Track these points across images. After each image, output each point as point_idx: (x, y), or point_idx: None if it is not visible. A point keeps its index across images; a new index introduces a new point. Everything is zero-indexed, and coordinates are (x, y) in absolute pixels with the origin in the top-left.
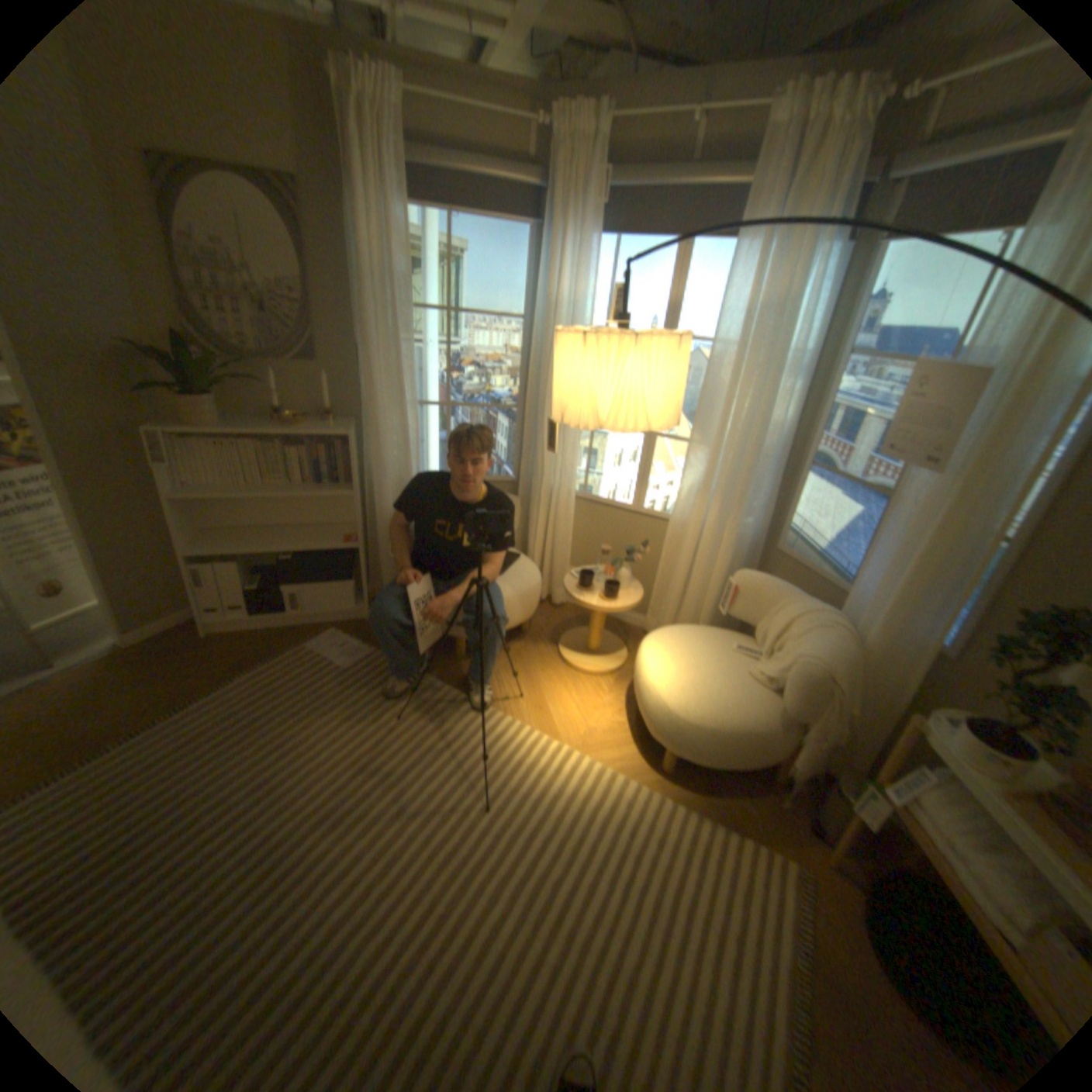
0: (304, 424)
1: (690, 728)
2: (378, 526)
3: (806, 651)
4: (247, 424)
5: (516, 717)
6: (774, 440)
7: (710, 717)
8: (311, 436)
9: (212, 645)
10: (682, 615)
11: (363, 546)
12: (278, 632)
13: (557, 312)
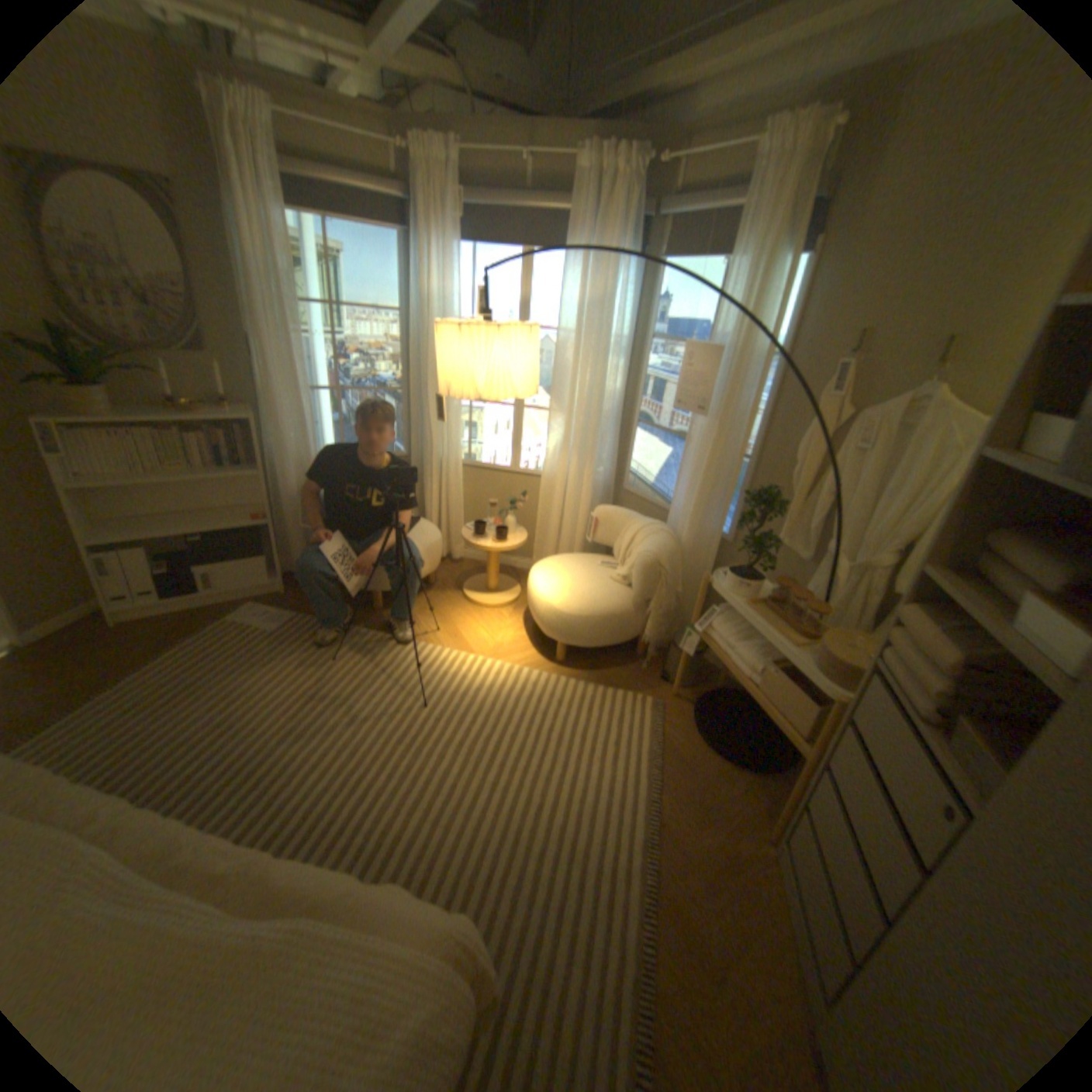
0: (202, 412)
1: (570, 619)
2: (284, 504)
3: (641, 550)
4: (142, 414)
5: (436, 645)
6: (609, 405)
7: (583, 608)
8: (207, 424)
9: (125, 634)
10: (560, 551)
11: (269, 526)
12: (193, 614)
13: (429, 307)
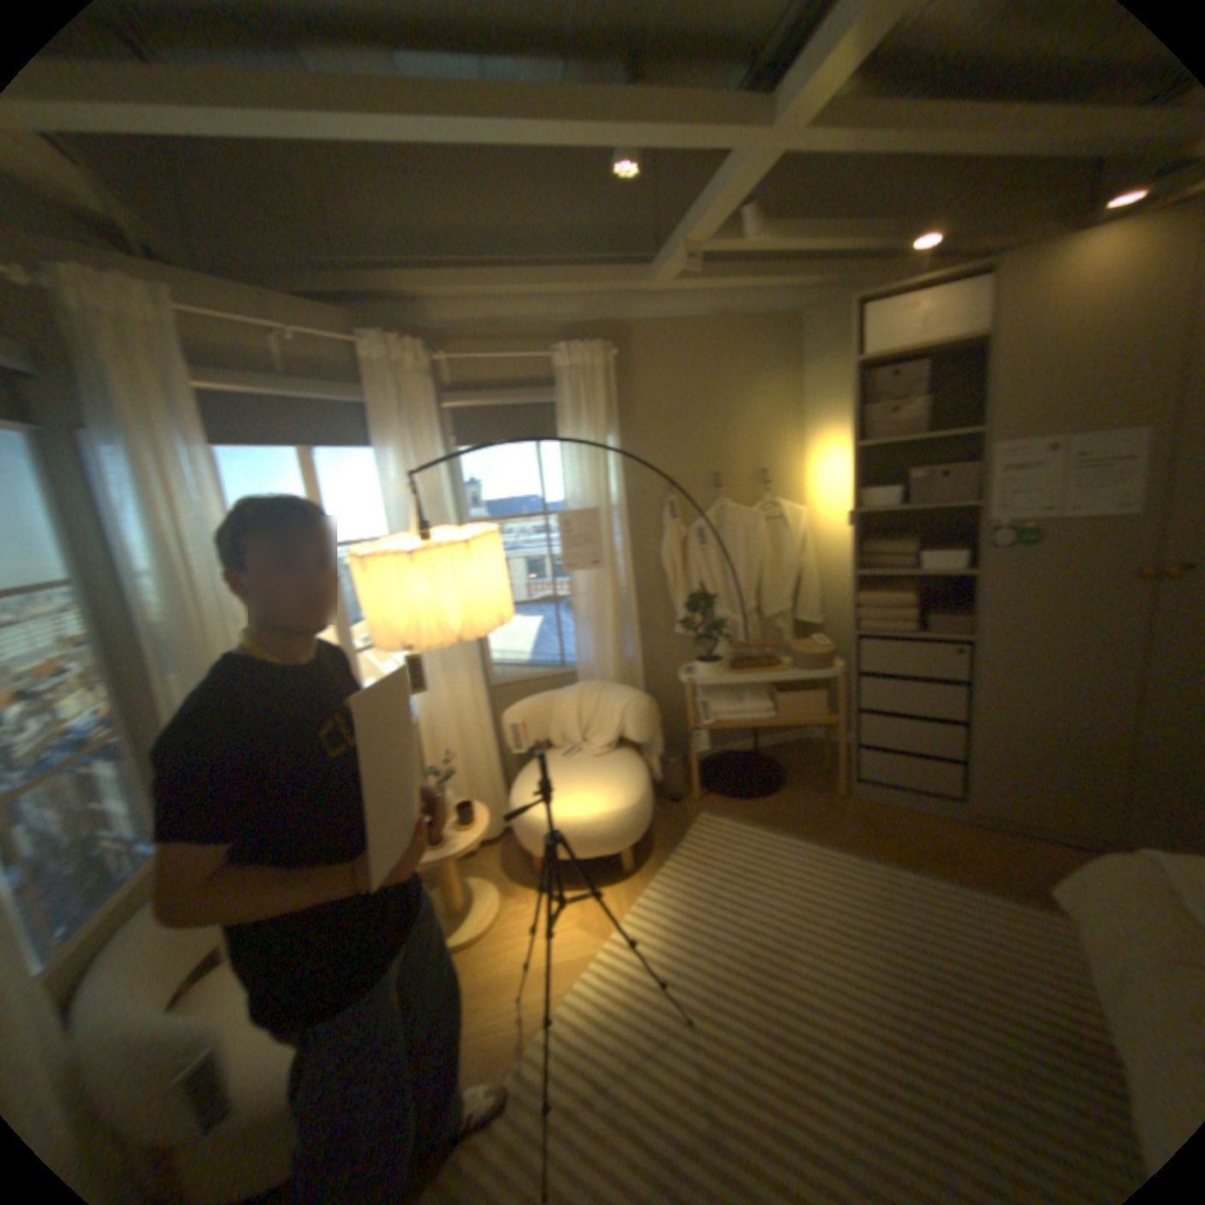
0: None
1: (641, 805)
2: None
3: (622, 703)
4: None
5: (554, 1004)
6: None
7: (637, 786)
8: None
9: None
10: (483, 794)
11: None
12: None
13: (174, 555)
